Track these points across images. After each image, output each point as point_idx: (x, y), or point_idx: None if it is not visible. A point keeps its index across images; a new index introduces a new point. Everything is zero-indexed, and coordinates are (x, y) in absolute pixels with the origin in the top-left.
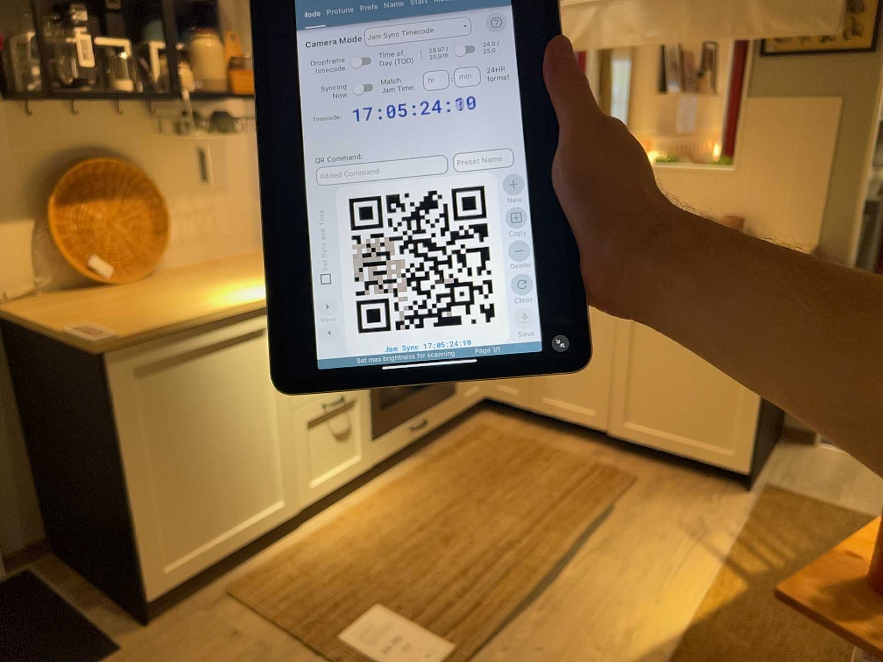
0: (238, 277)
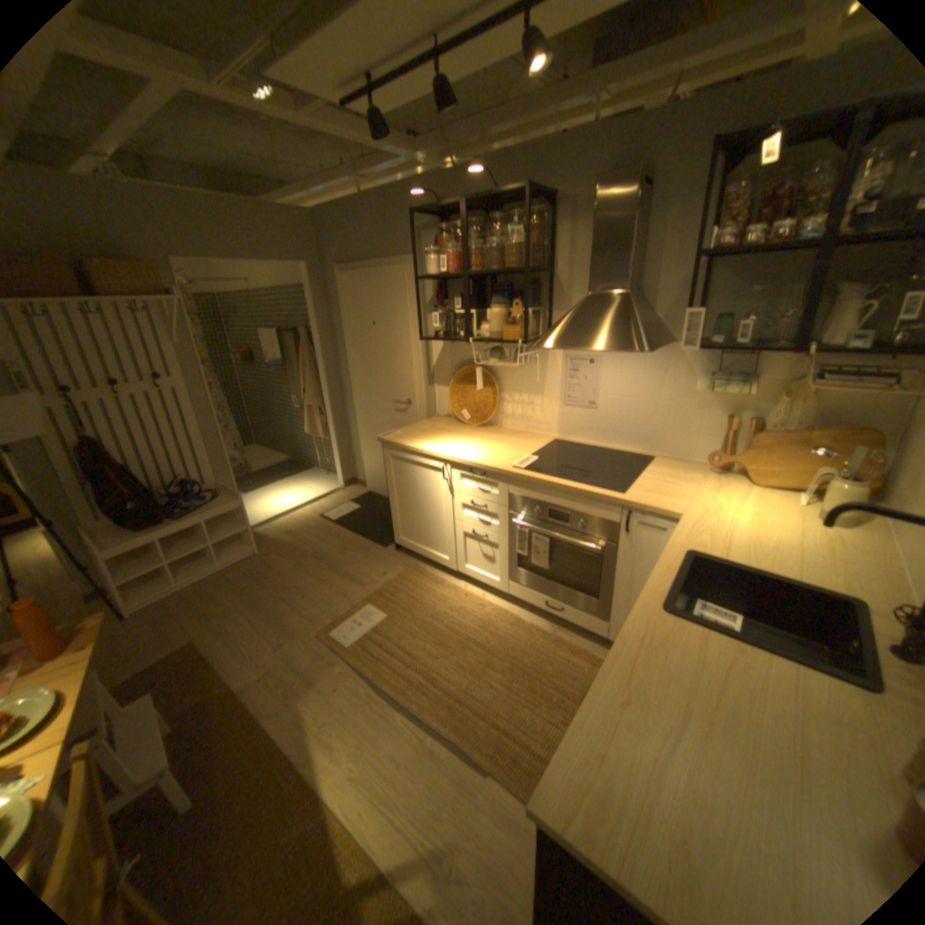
0: (484, 443)
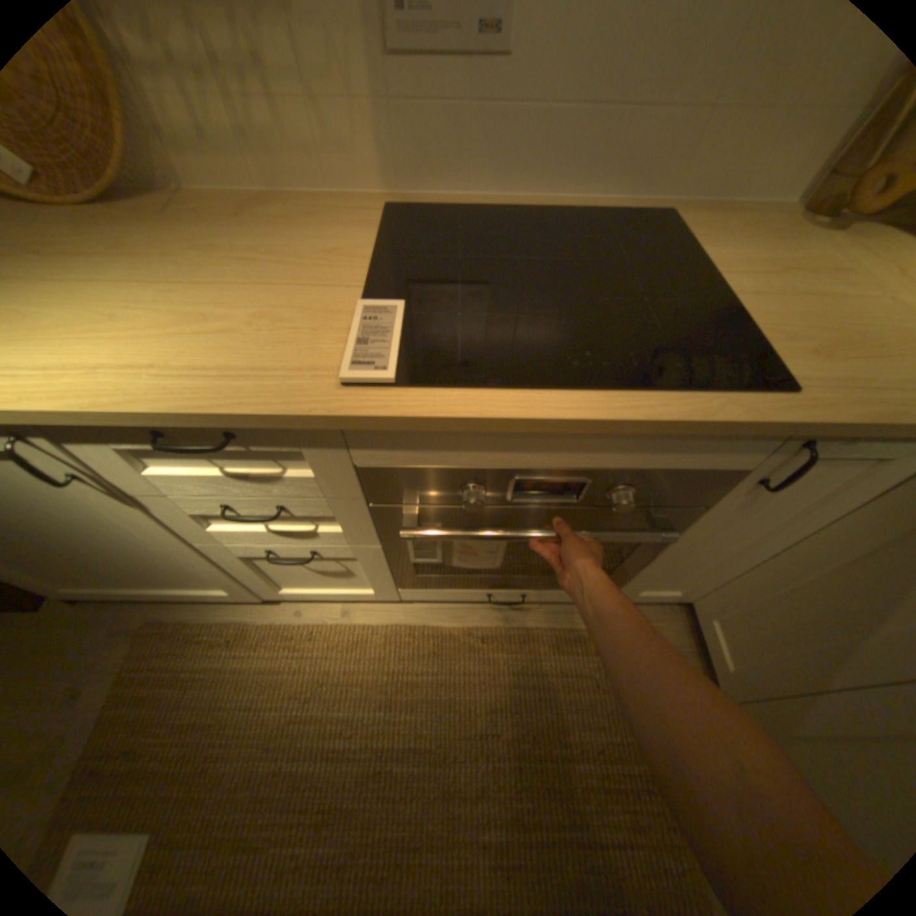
0: (148, 272)
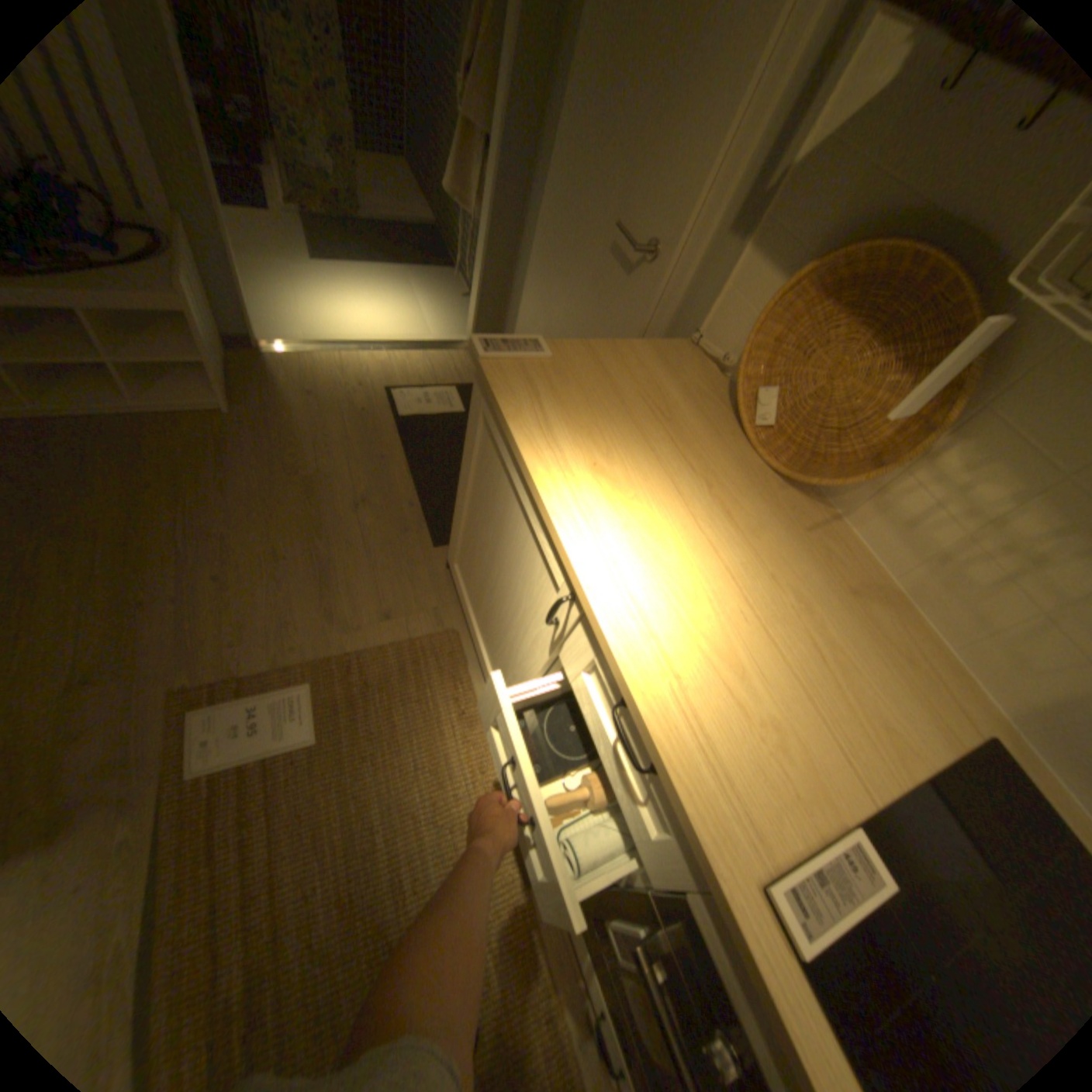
0: (752, 586)
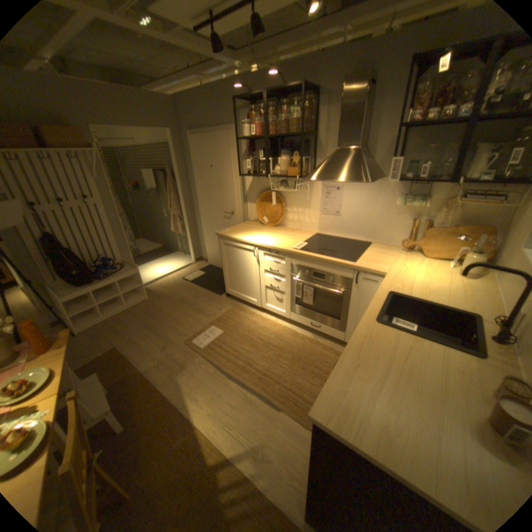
0: (276, 235)
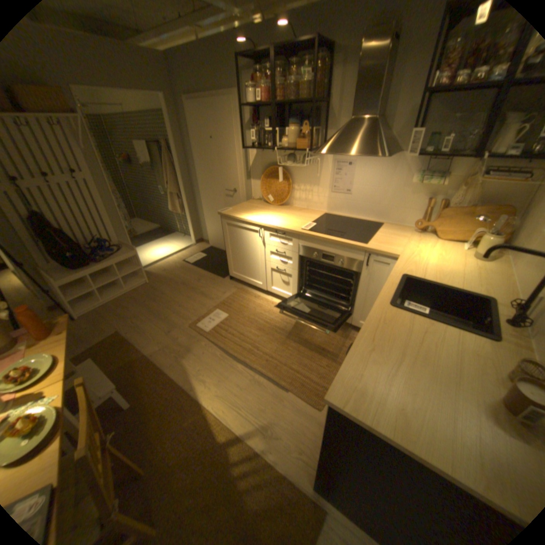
0: (283, 215)
